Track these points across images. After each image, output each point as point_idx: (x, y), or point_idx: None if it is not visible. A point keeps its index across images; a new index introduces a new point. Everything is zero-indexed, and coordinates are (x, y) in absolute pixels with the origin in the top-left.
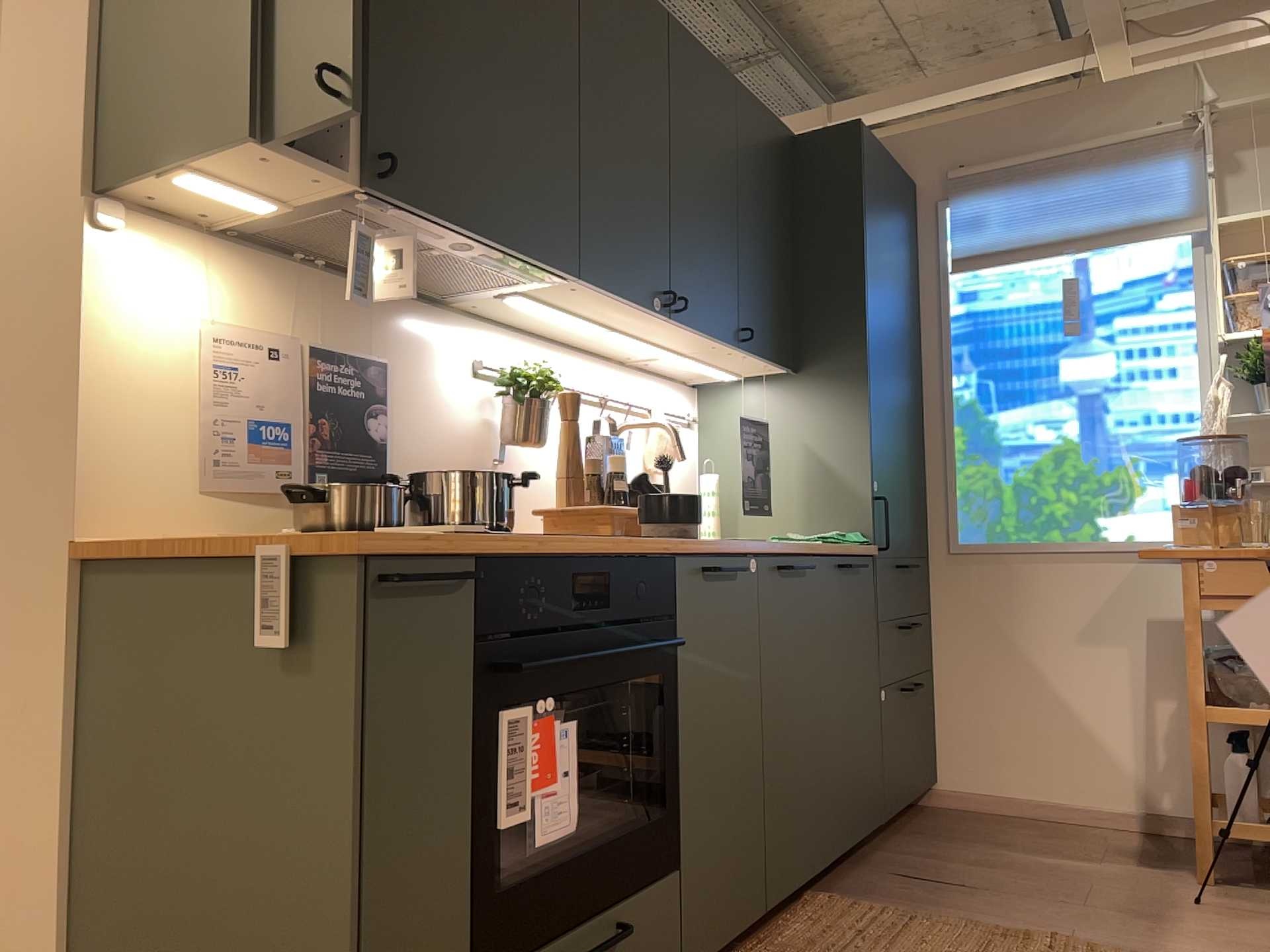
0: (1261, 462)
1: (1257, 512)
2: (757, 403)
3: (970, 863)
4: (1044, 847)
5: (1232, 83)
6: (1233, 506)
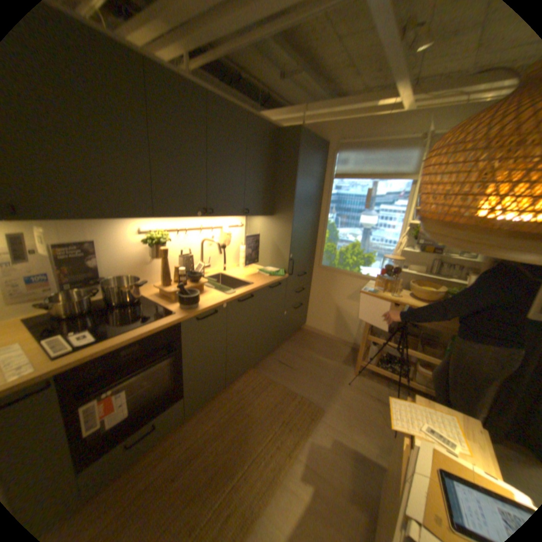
0: (411, 261)
1: (400, 283)
2: (260, 222)
3: (299, 357)
4: (322, 351)
5: (447, 119)
6: (395, 278)
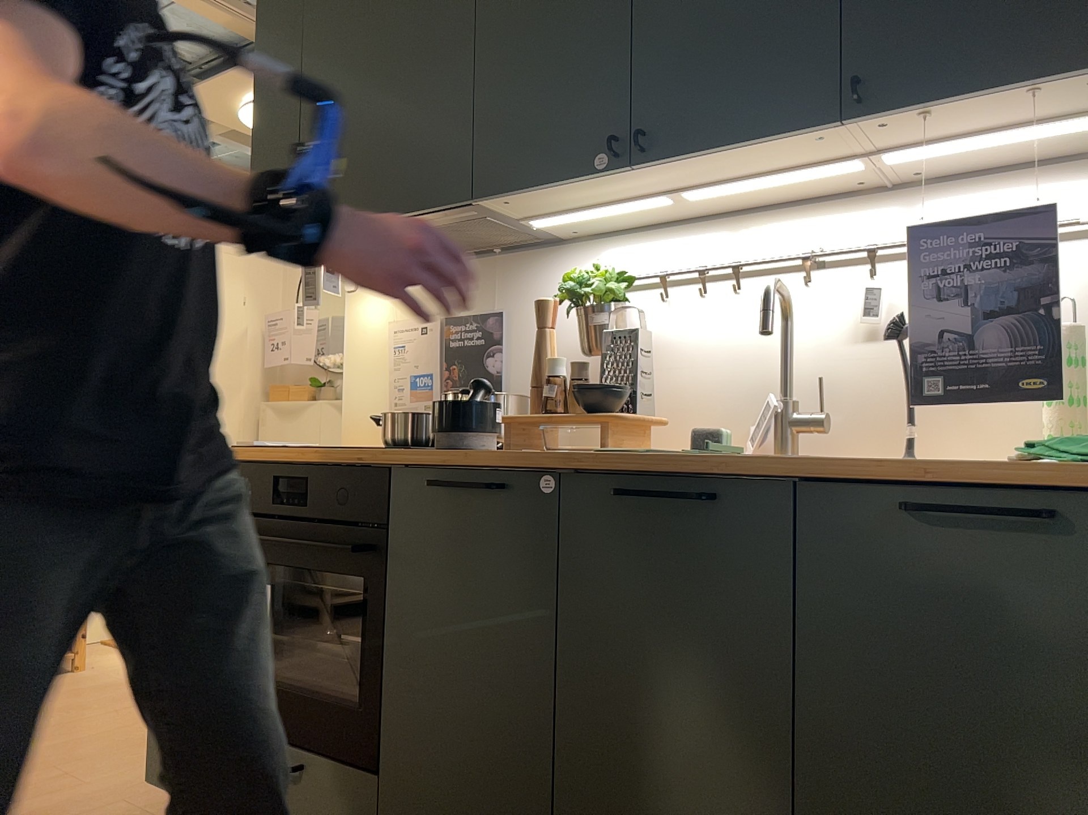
0: None
1: None
2: None
3: None
4: None
5: None
6: None
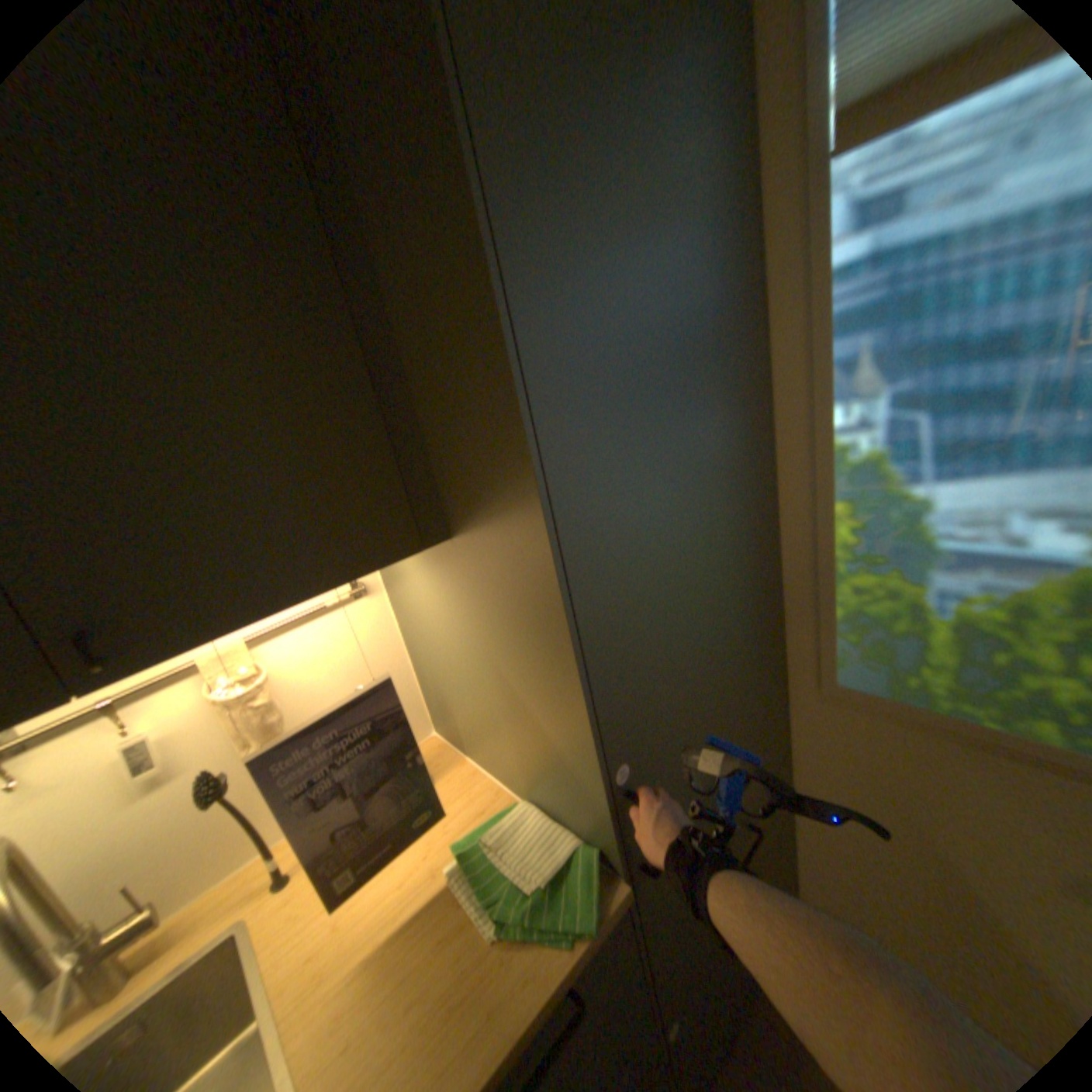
0: None
1: None
2: (423, 573)
3: None
4: None
5: None
6: None
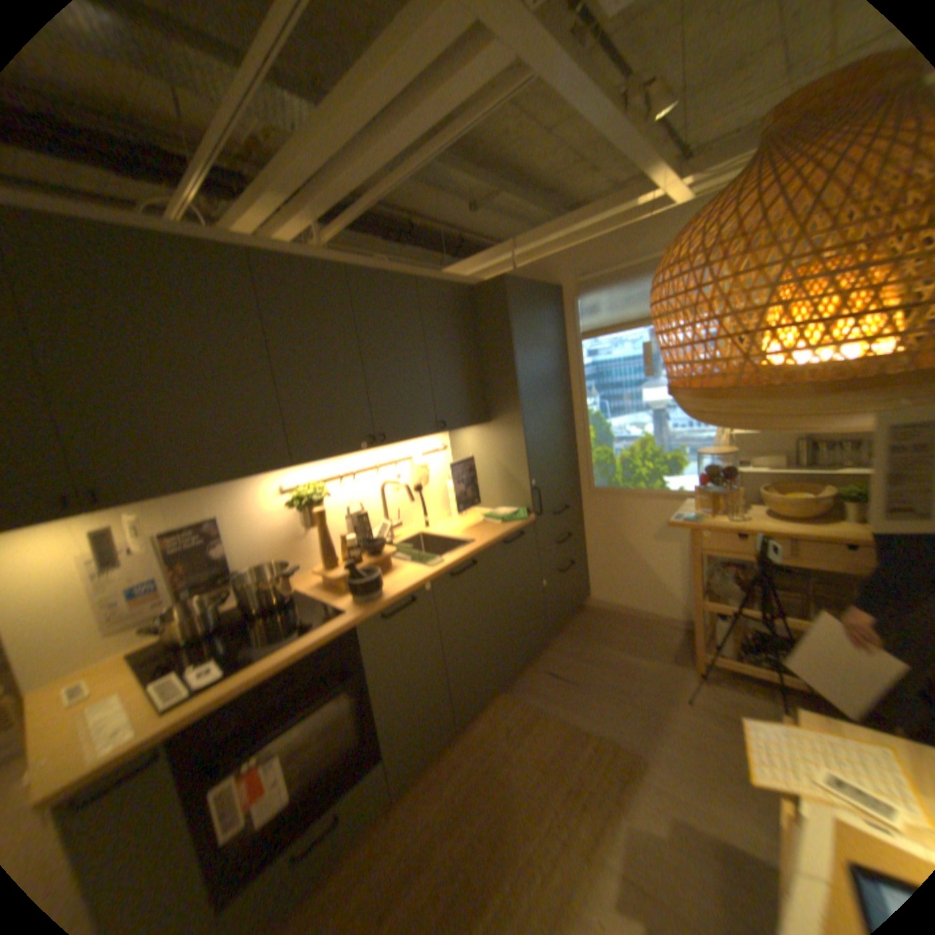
0: (754, 451)
1: (740, 494)
2: (472, 437)
3: (585, 661)
4: (628, 645)
5: None
6: (729, 488)
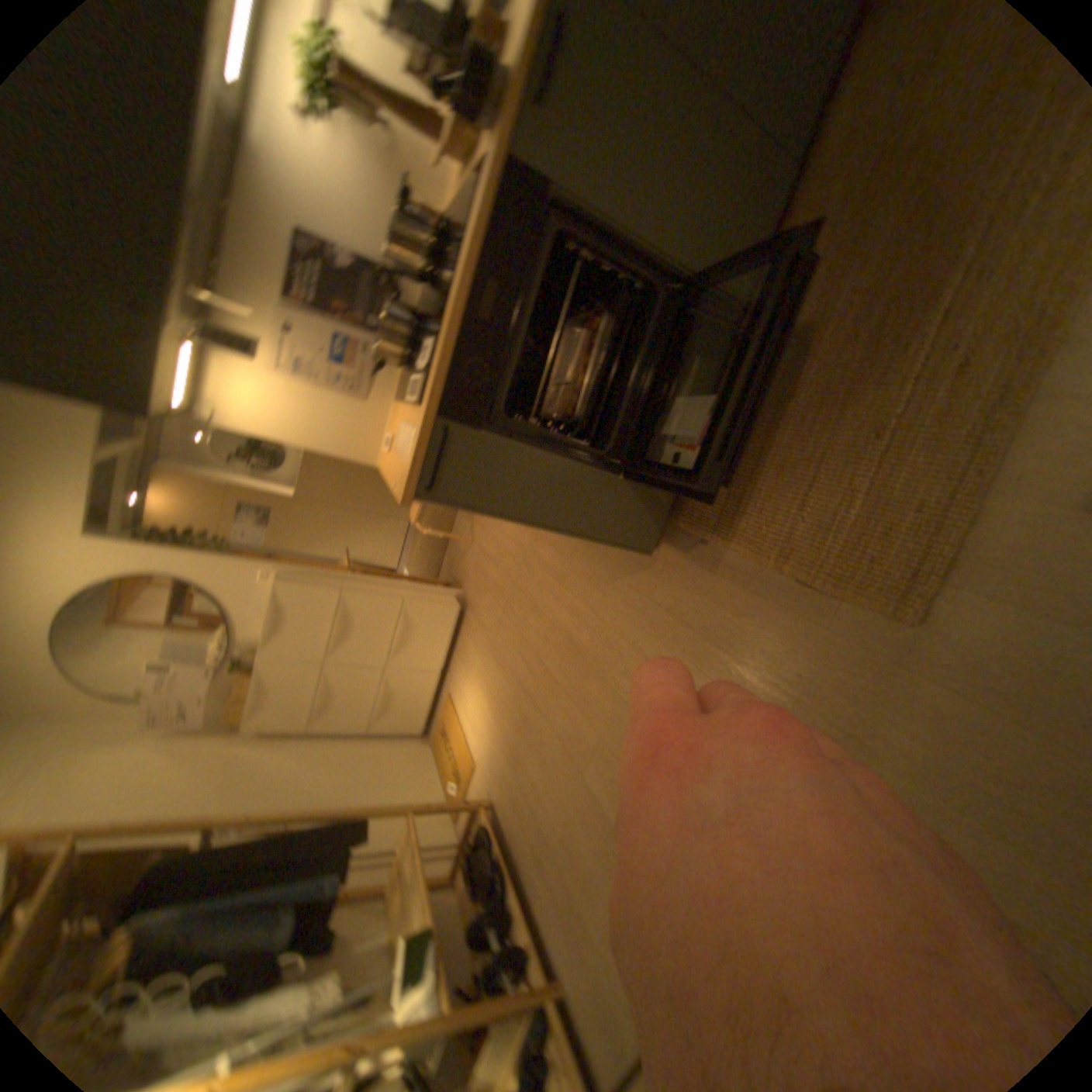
0: None
1: None
2: None
3: None
4: None
5: None
6: None
